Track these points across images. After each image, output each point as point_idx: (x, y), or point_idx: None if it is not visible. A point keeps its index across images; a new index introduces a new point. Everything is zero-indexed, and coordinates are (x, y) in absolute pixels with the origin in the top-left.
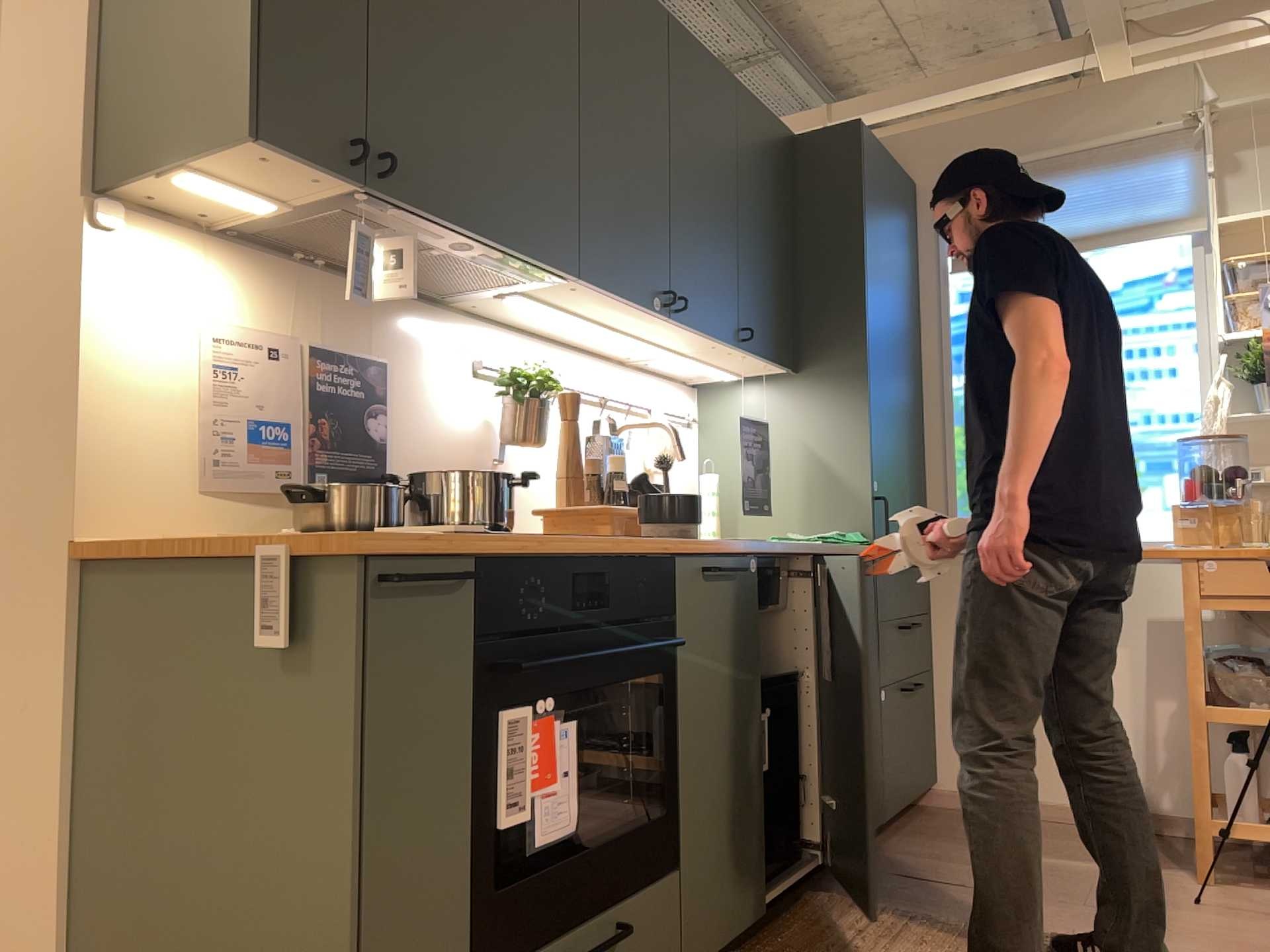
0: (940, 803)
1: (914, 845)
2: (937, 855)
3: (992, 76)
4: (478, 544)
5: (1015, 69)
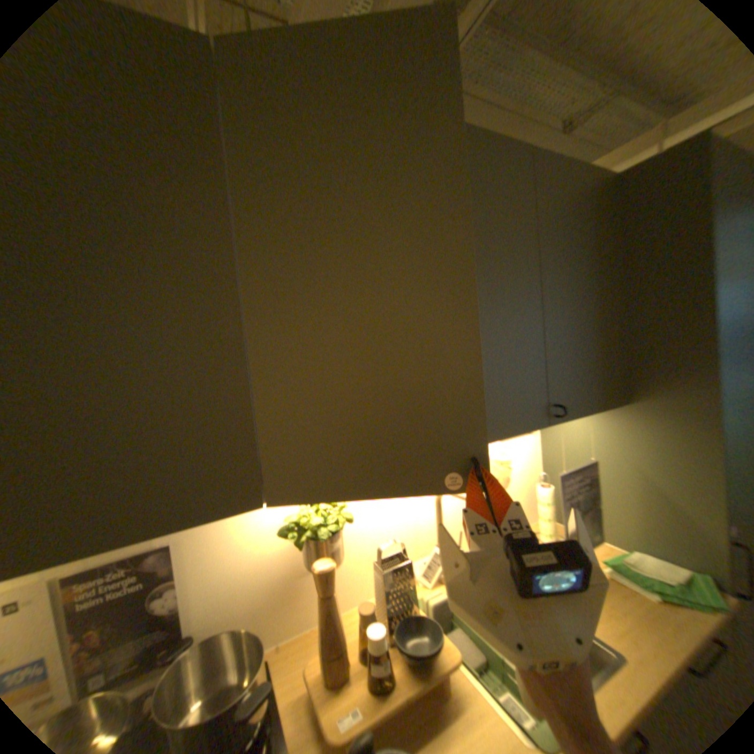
0: None
1: None
2: None
3: None
4: None
5: None
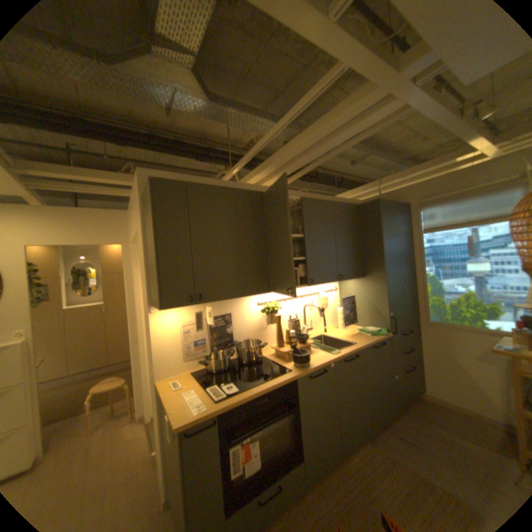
0: (427, 399)
1: (410, 421)
2: (416, 429)
3: (437, 162)
4: (216, 413)
5: (446, 159)
